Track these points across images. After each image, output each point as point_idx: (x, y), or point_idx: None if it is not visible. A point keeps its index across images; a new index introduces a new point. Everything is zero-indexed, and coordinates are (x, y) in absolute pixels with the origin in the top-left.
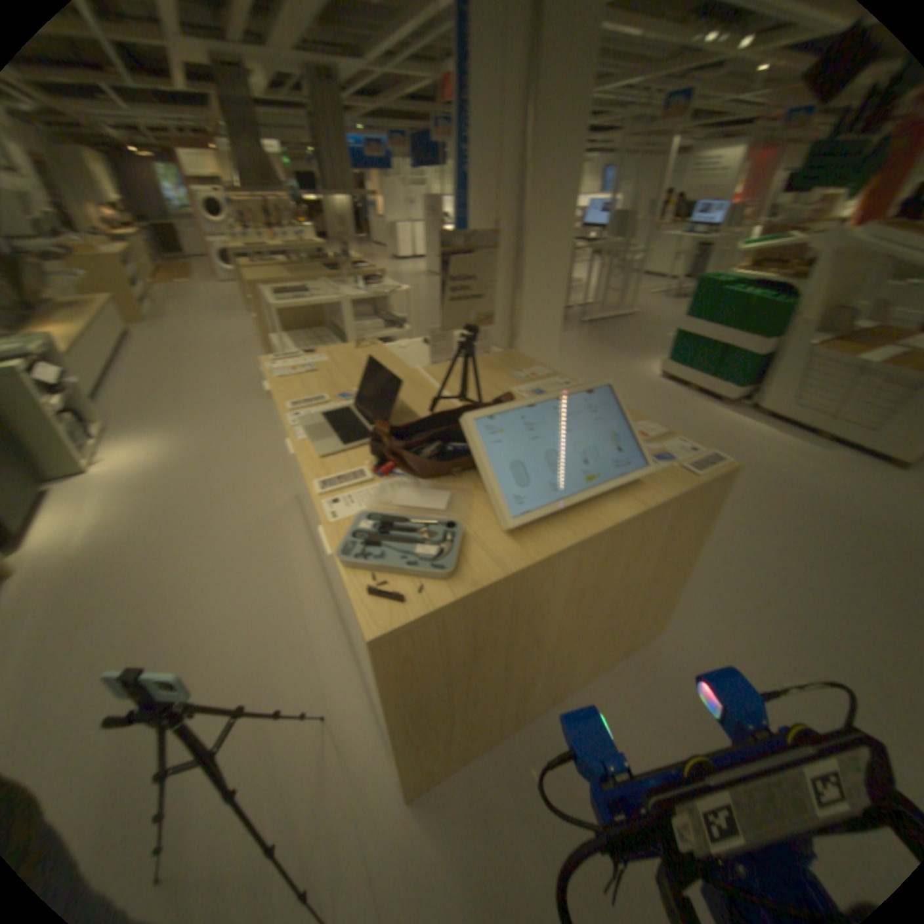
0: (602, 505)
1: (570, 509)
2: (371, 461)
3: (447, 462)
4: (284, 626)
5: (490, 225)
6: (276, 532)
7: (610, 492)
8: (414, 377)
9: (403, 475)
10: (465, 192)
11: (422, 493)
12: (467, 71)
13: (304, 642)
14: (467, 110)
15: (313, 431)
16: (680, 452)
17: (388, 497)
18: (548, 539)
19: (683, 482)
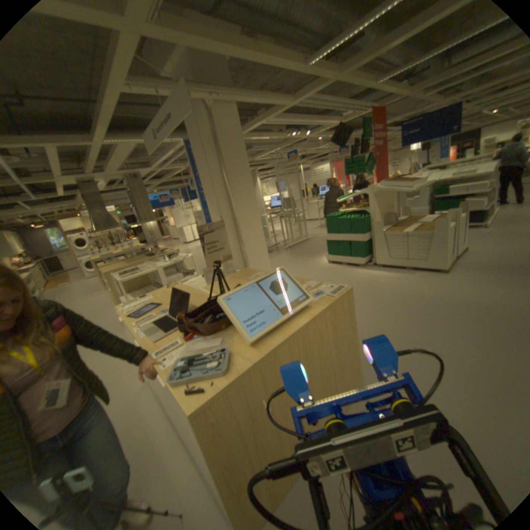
0: (295, 321)
1: (280, 327)
2: (182, 336)
3: (220, 325)
4: (149, 462)
5: (222, 218)
6: (138, 405)
7: (298, 315)
8: (200, 292)
9: (199, 337)
10: (208, 208)
11: (209, 342)
12: (197, 166)
13: (163, 468)
14: (200, 179)
15: (150, 331)
16: (327, 290)
17: (192, 349)
18: (272, 343)
19: (329, 301)
